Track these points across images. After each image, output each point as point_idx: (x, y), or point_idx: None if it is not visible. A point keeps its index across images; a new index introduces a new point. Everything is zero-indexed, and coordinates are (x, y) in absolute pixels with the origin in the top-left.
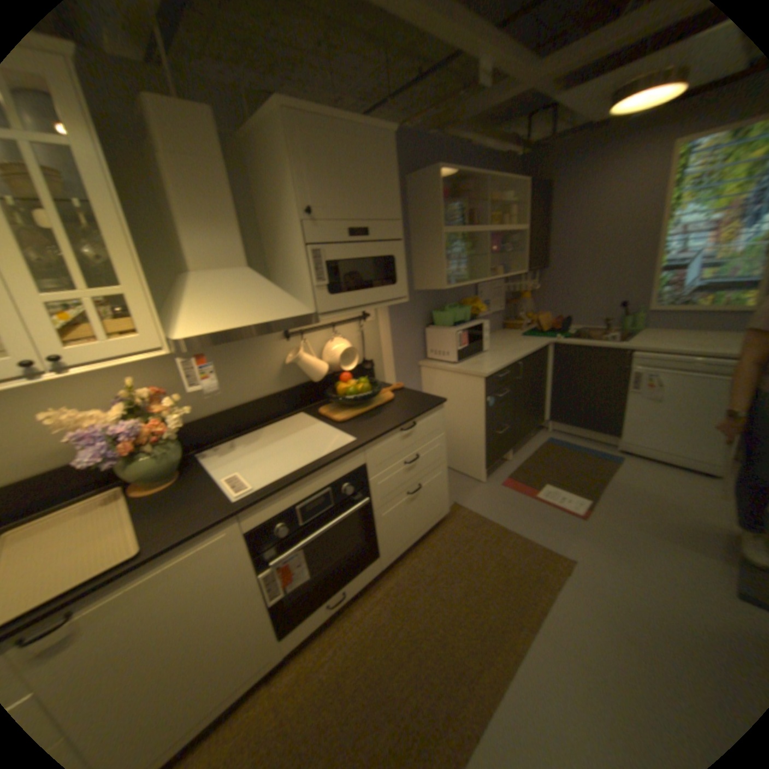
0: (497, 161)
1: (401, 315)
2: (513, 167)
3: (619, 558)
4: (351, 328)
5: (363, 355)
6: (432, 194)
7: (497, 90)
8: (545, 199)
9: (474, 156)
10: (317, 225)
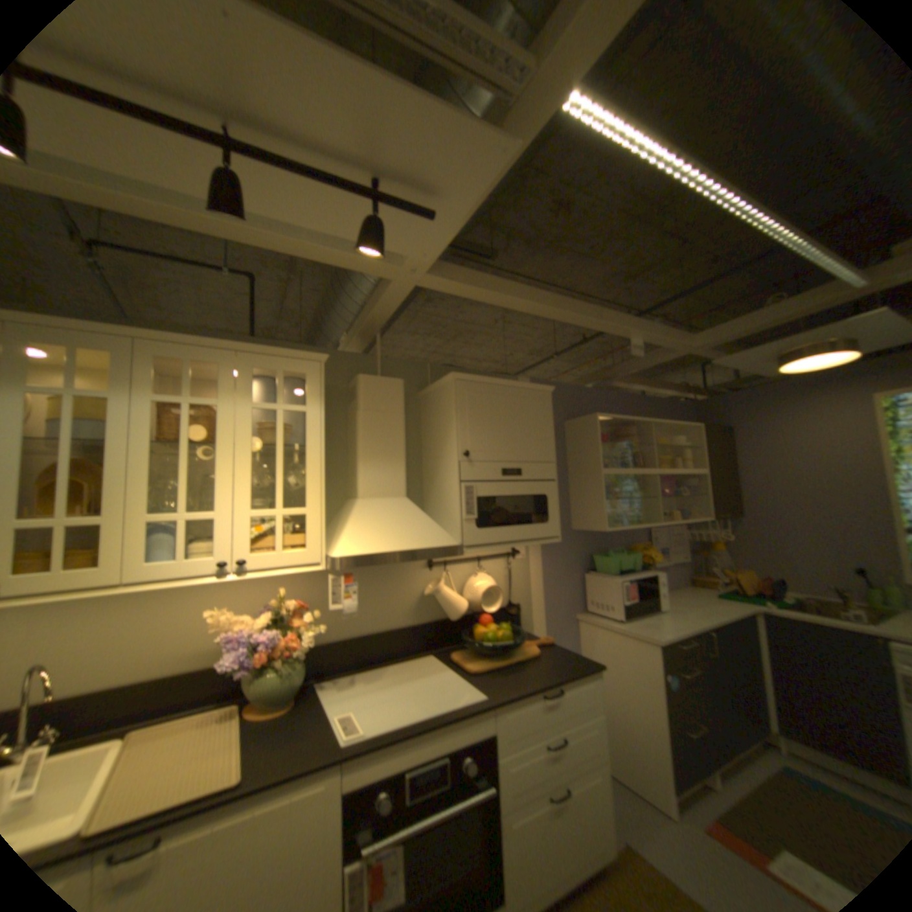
0: (664, 408)
1: (554, 557)
2: (684, 414)
3: None
4: (497, 565)
5: (508, 598)
6: (590, 440)
7: (653, 356)
8: (725, 445)
9: (637, 405)
10: (472, 467)
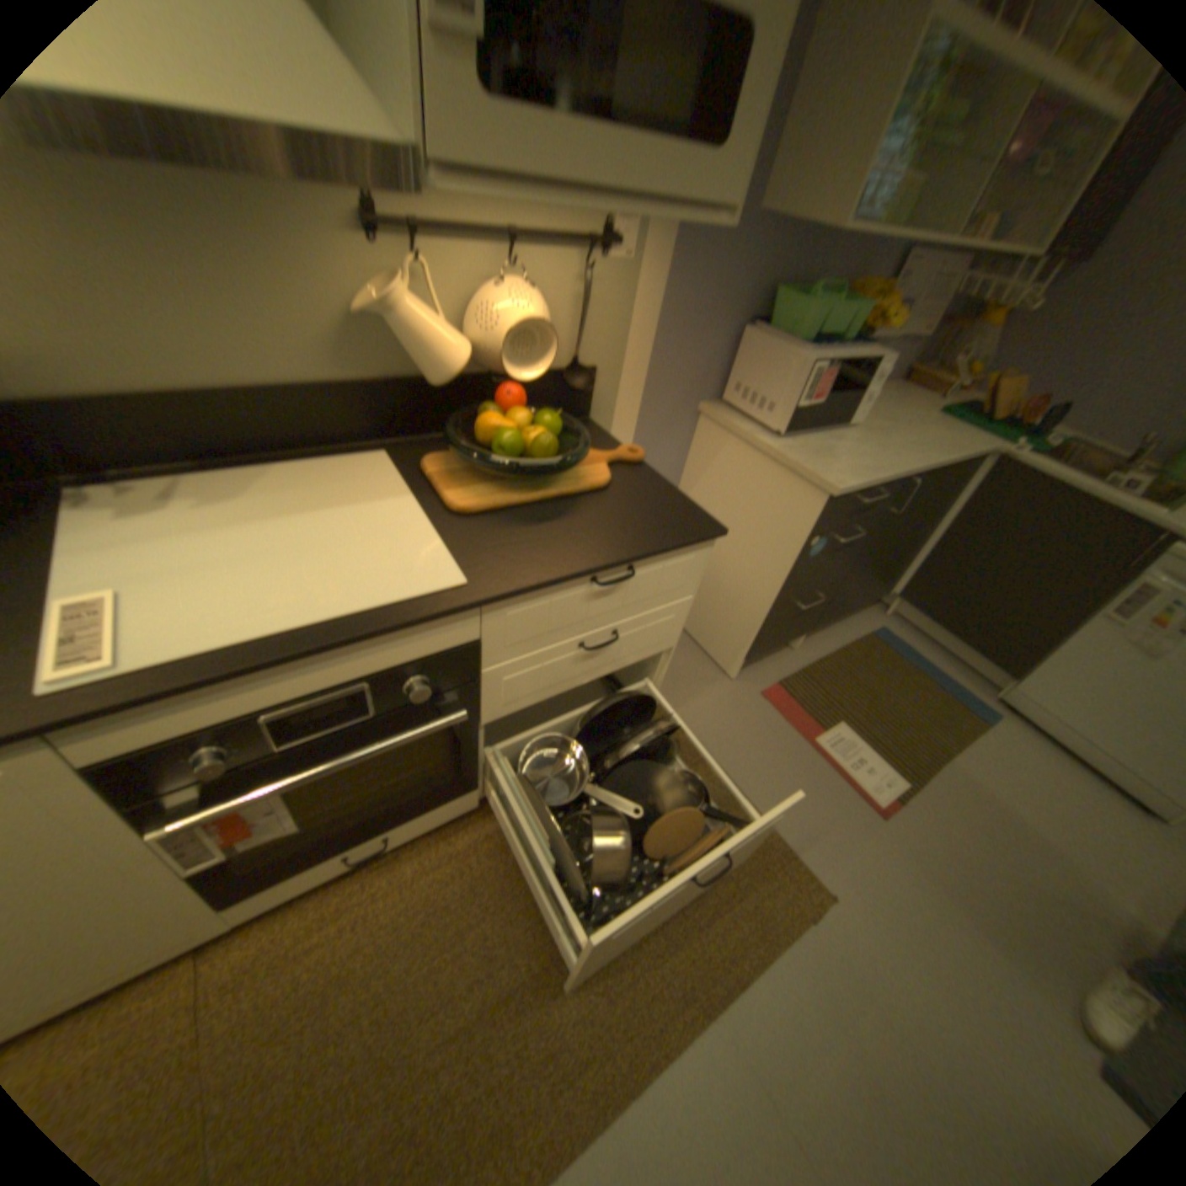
0: None
1: (700, 267)
2: None
3: (917, 917)
4: (560, 258)
5: (573, 347)
6: None
7: None
8: None
9: None
10: None
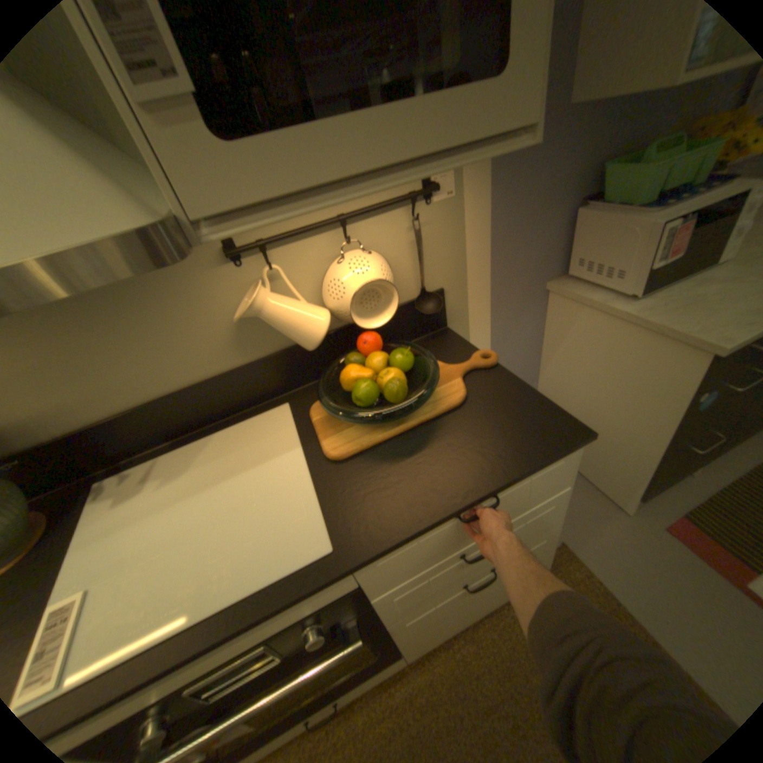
0: None
1: (519, 180)
2: None
3: None
4: (389, 222)
5: (418, 283)
6: None
7: None
8: None
9: None
10: None
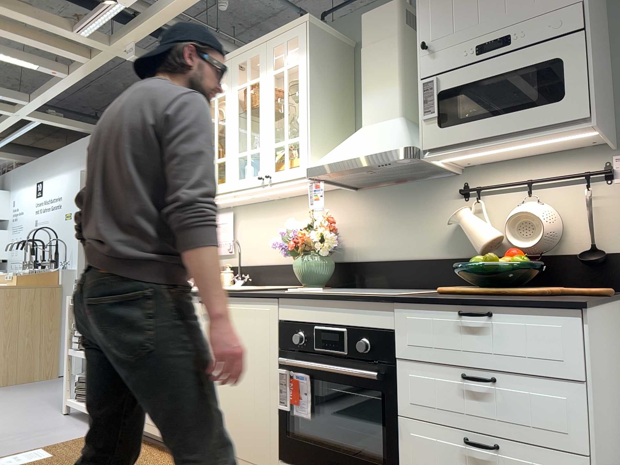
0: None
1: None
2: None
3: None
4: (570, 191)
5: (590, 240)
6: None
7: None
8: None
9: None
10: (431, 59)
